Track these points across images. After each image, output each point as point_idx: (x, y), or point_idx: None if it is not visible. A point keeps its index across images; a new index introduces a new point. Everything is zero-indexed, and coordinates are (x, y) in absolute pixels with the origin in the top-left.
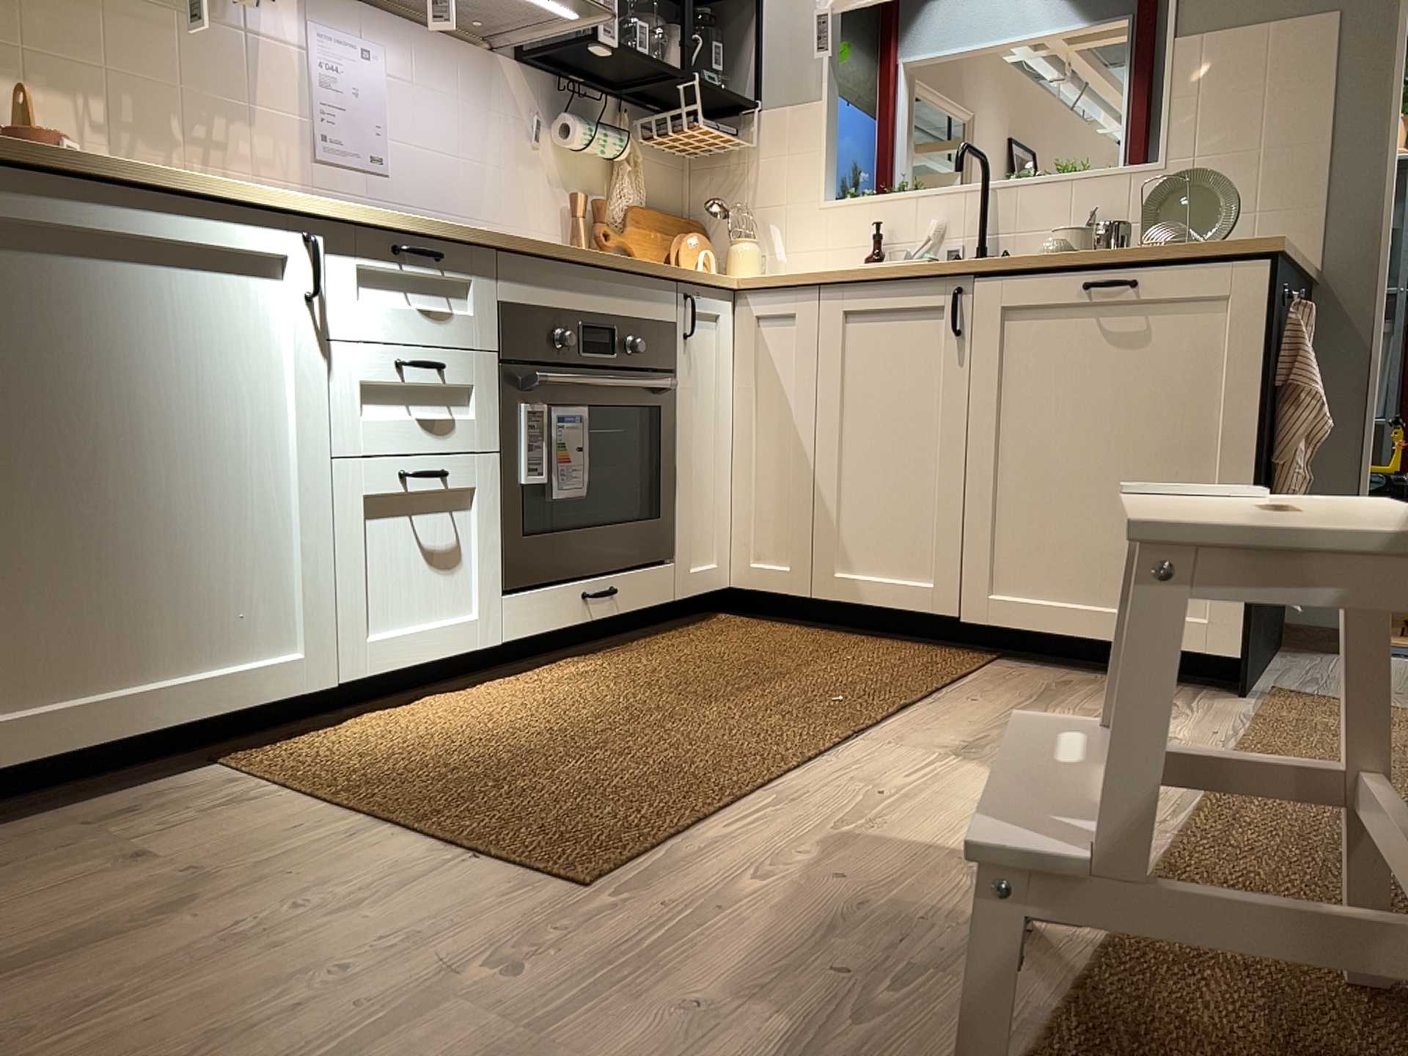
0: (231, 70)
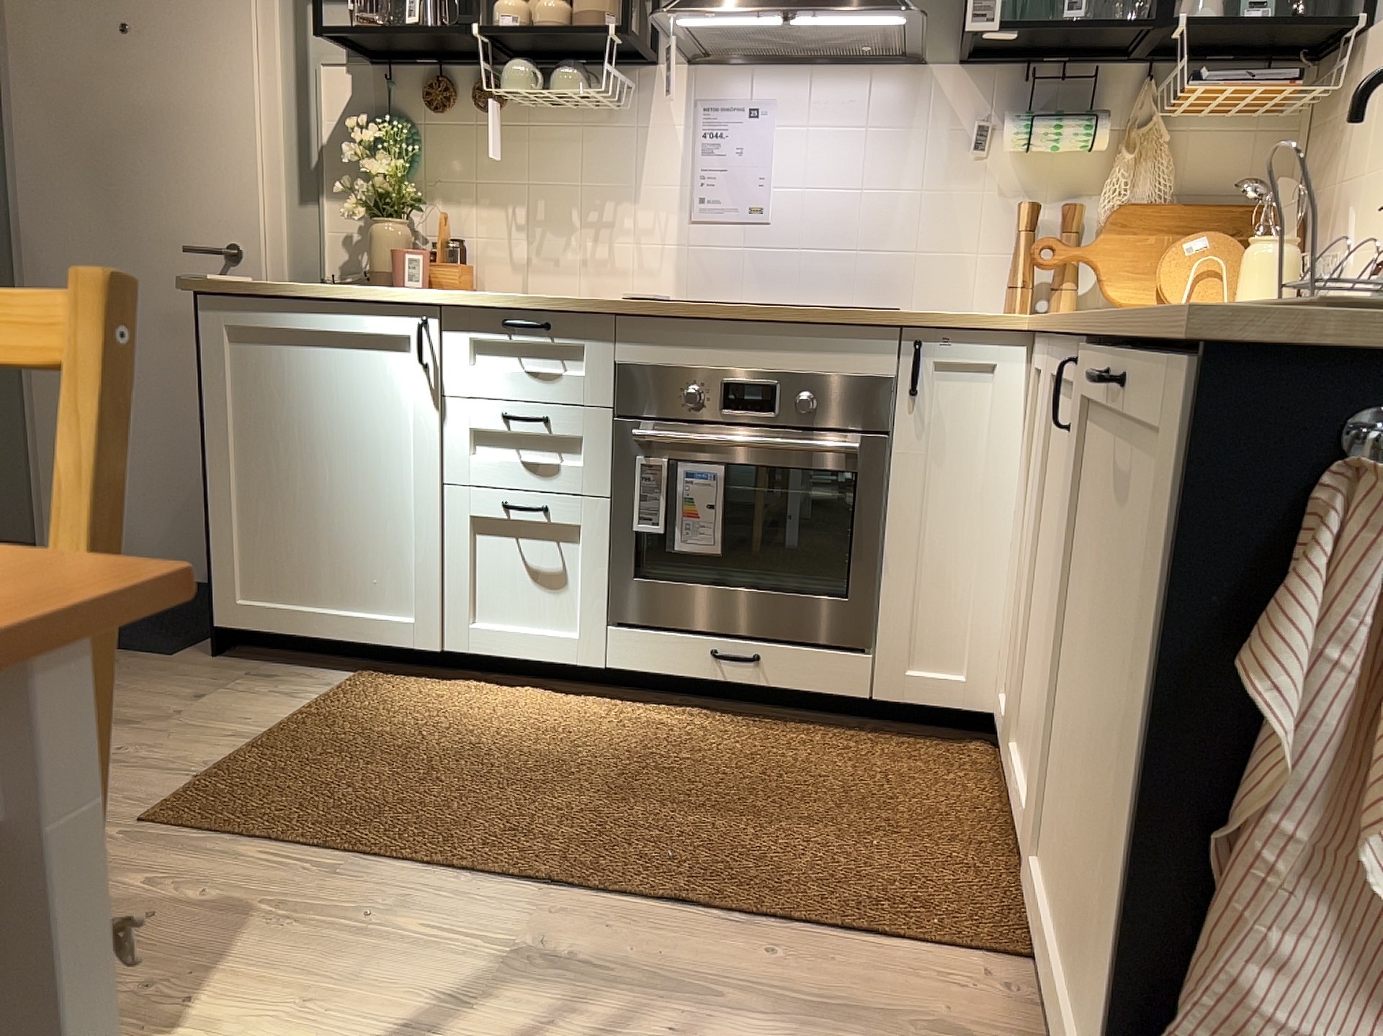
0: (617, 159)
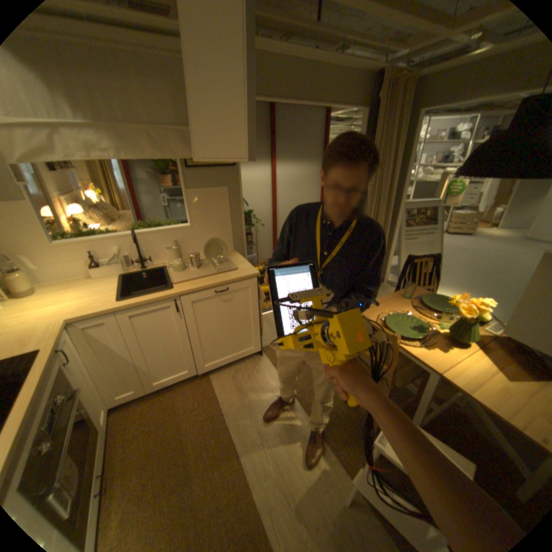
0: None
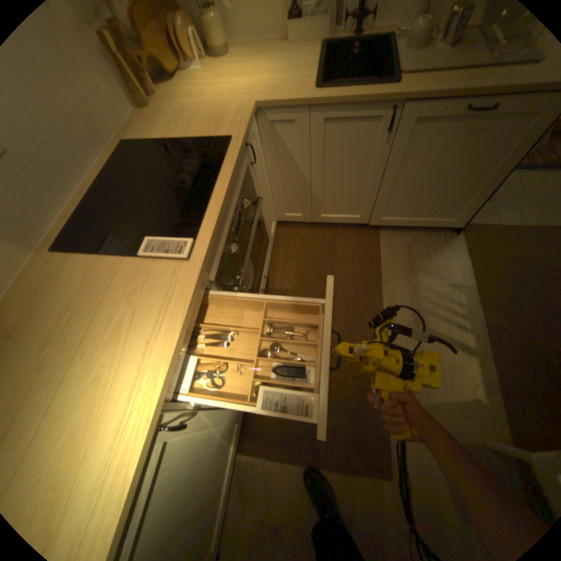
0: None
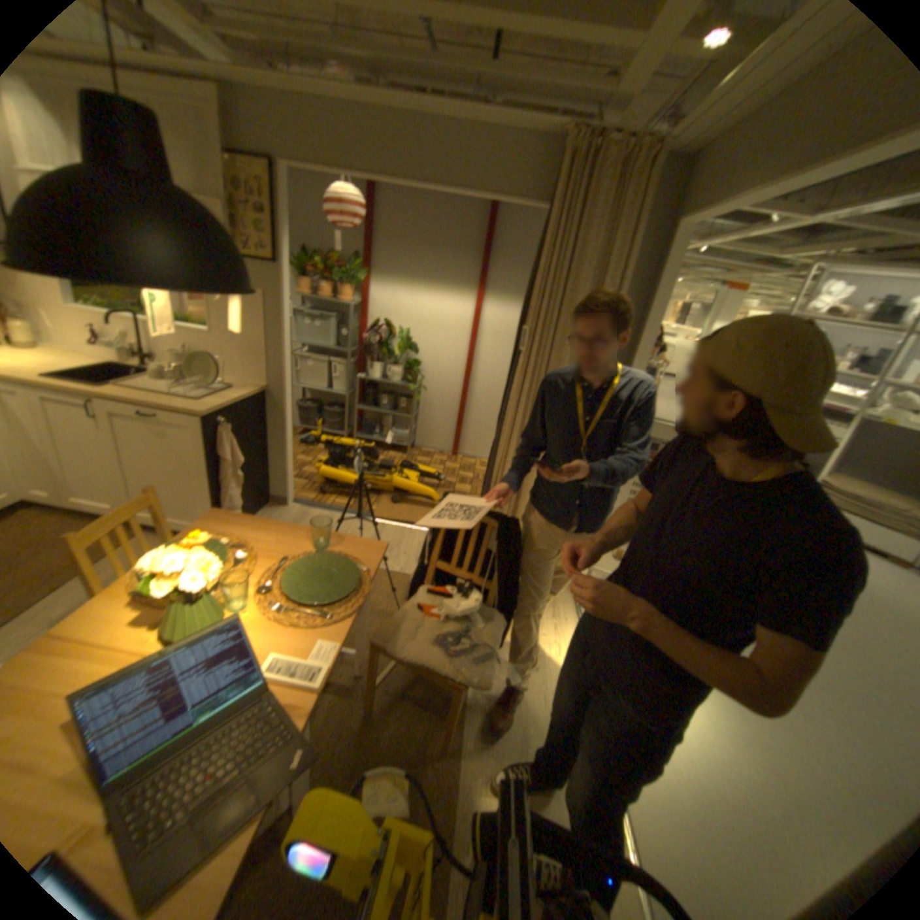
0: None
